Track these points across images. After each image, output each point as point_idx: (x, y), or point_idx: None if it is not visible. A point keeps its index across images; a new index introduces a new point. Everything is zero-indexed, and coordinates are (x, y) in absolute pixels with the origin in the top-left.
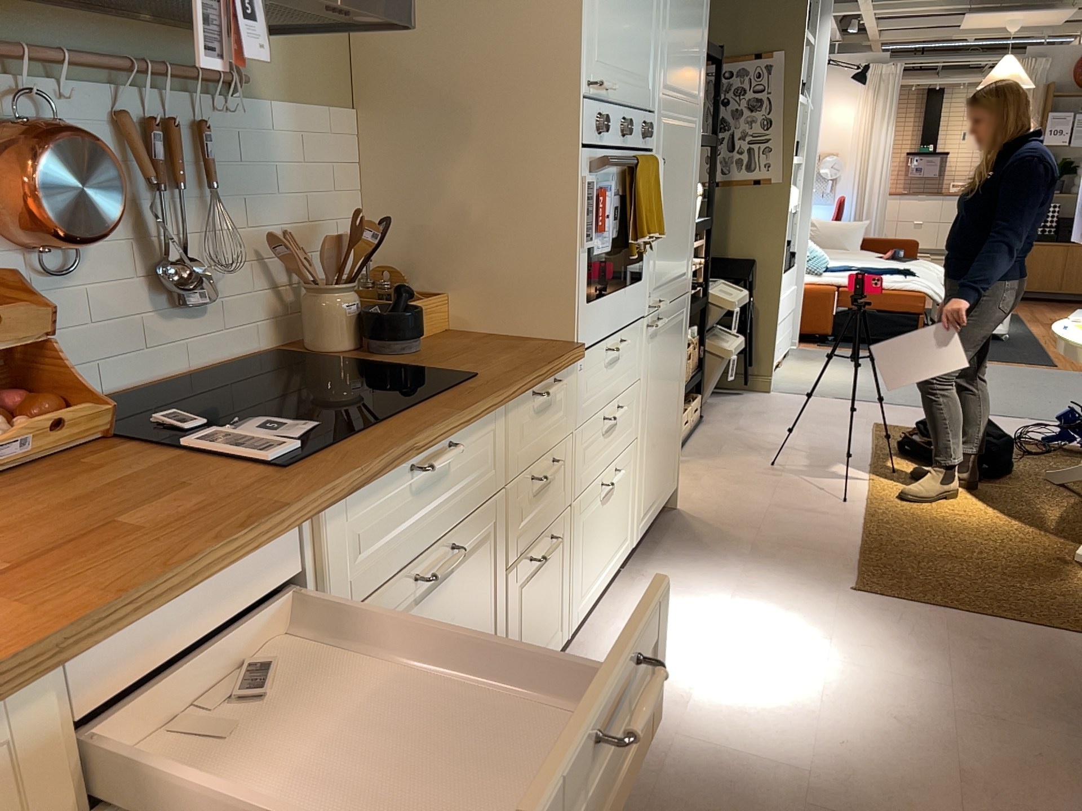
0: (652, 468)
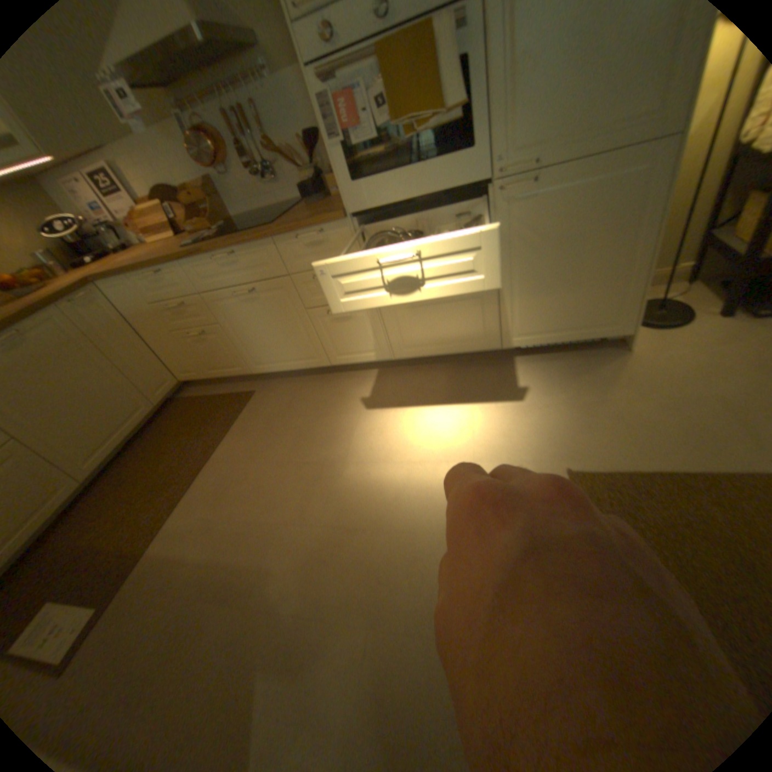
0: (538, 305)
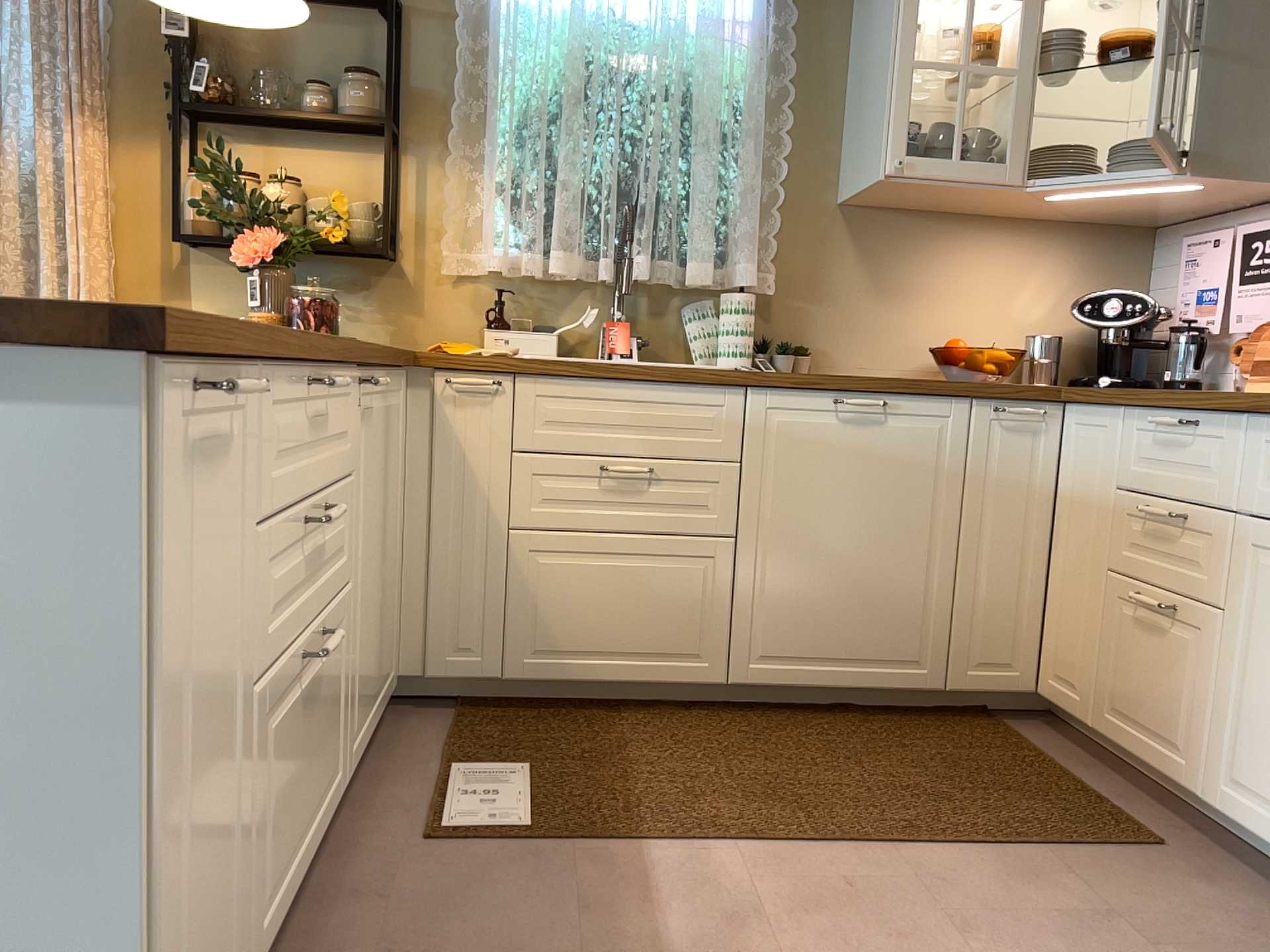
0: None
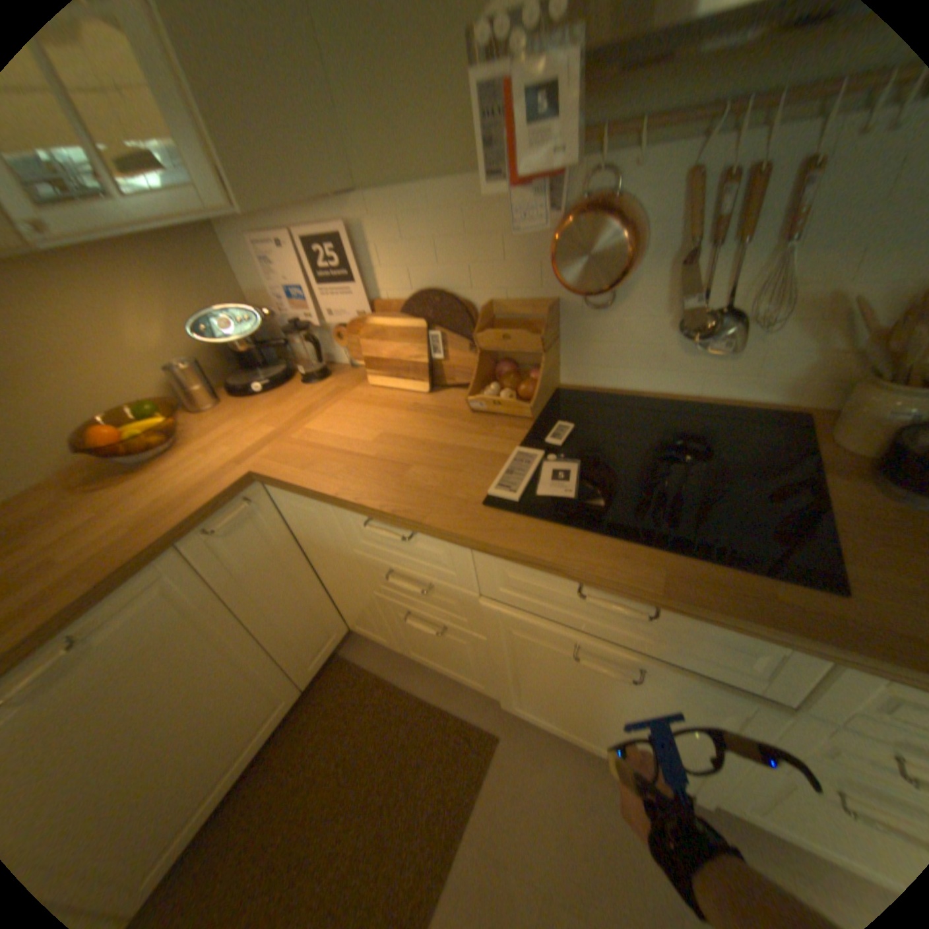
0: None
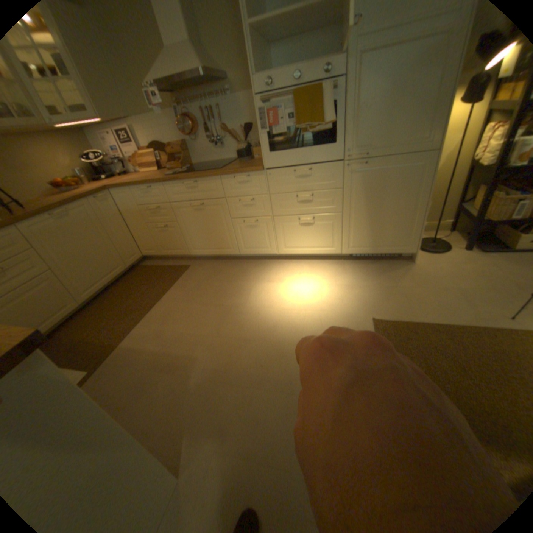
0: (364, 230)
